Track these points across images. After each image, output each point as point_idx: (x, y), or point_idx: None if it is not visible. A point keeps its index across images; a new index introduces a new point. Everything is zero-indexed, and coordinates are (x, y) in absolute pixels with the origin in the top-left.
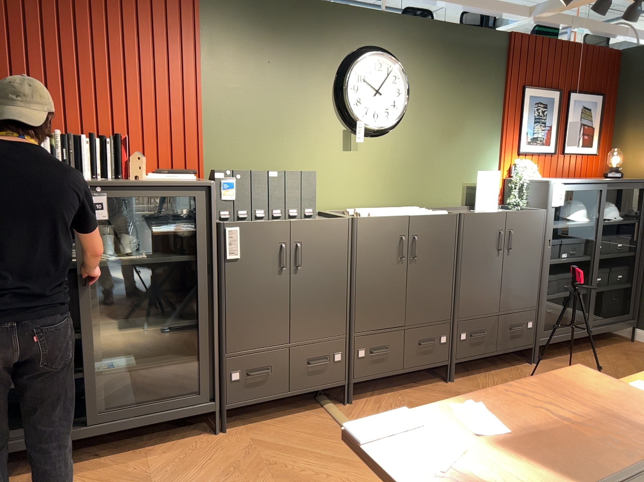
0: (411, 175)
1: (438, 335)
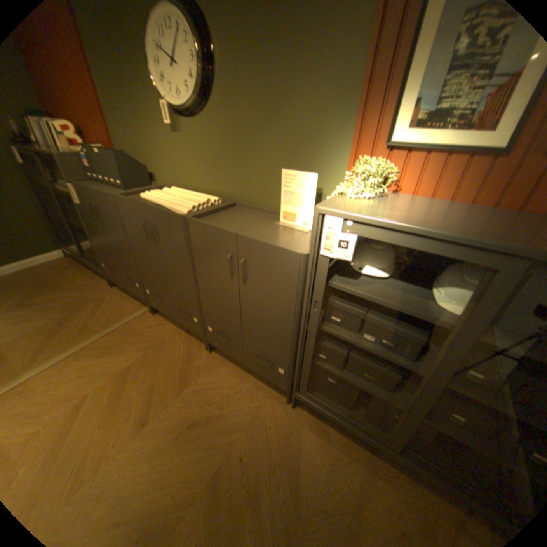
0: (227, 164)
1: (190, 313)
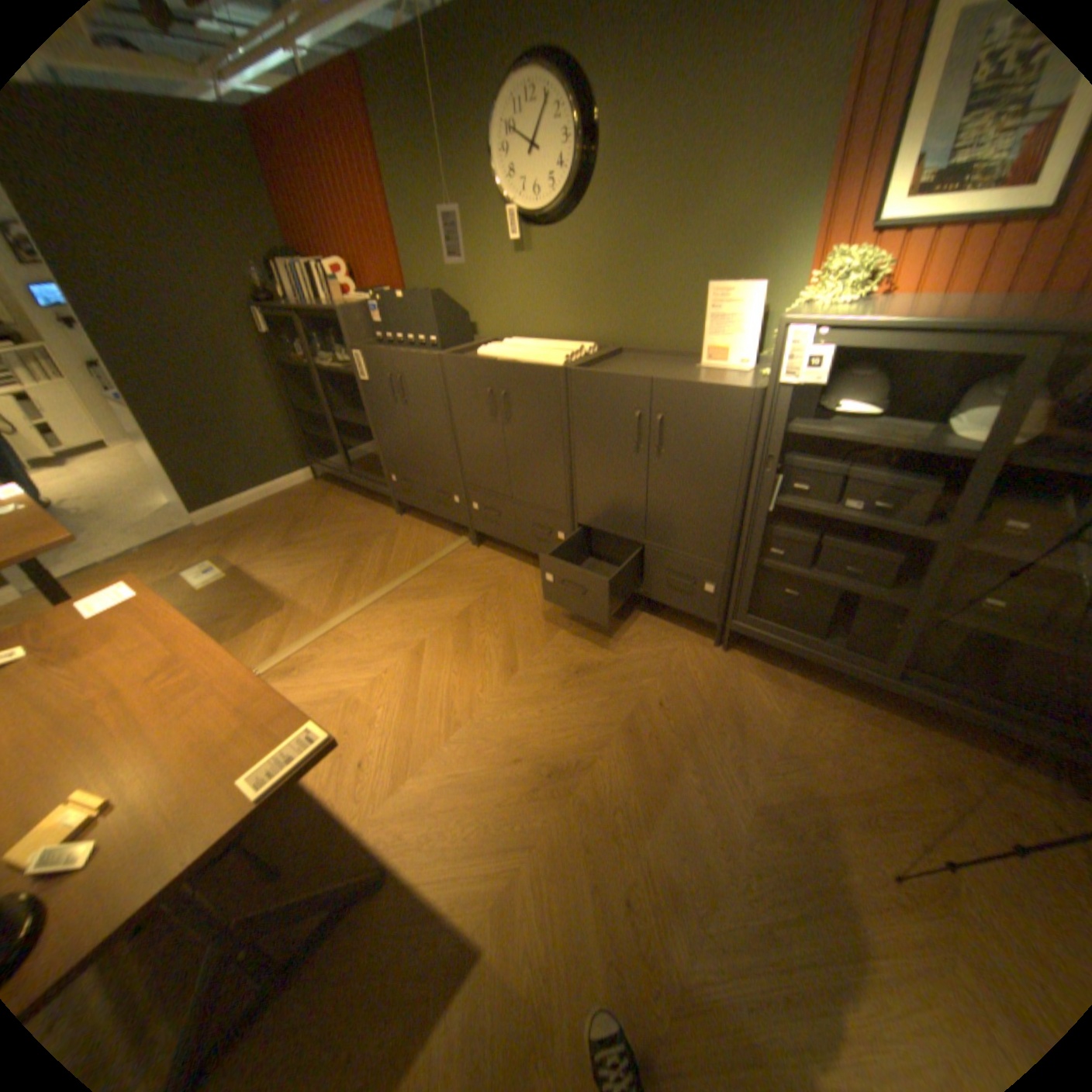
0: (610, 290)
1: (553, 527)
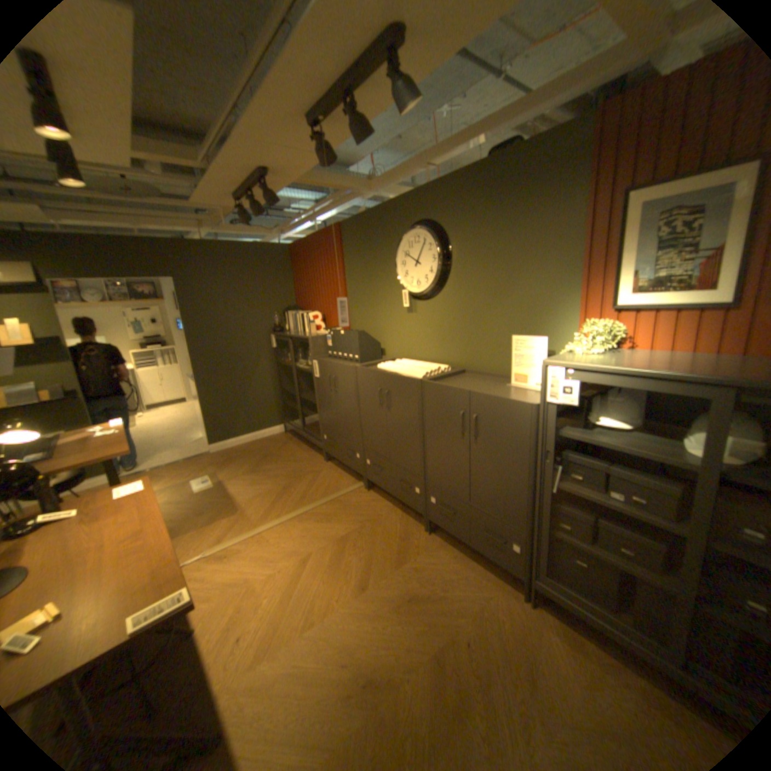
0: (458, 336)
1: (412, 483)
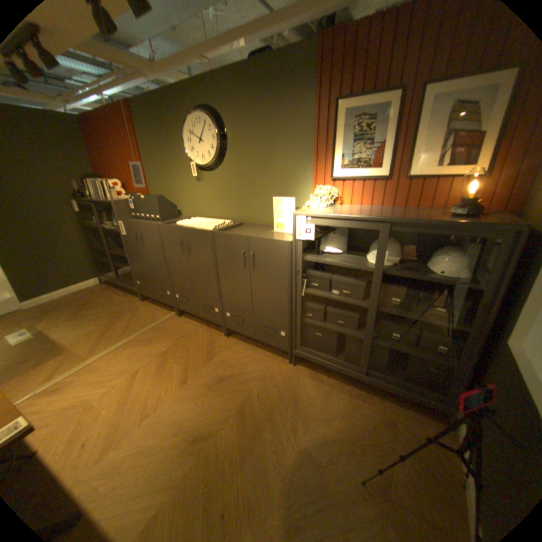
0: (237, 198)
1: (213, 305)
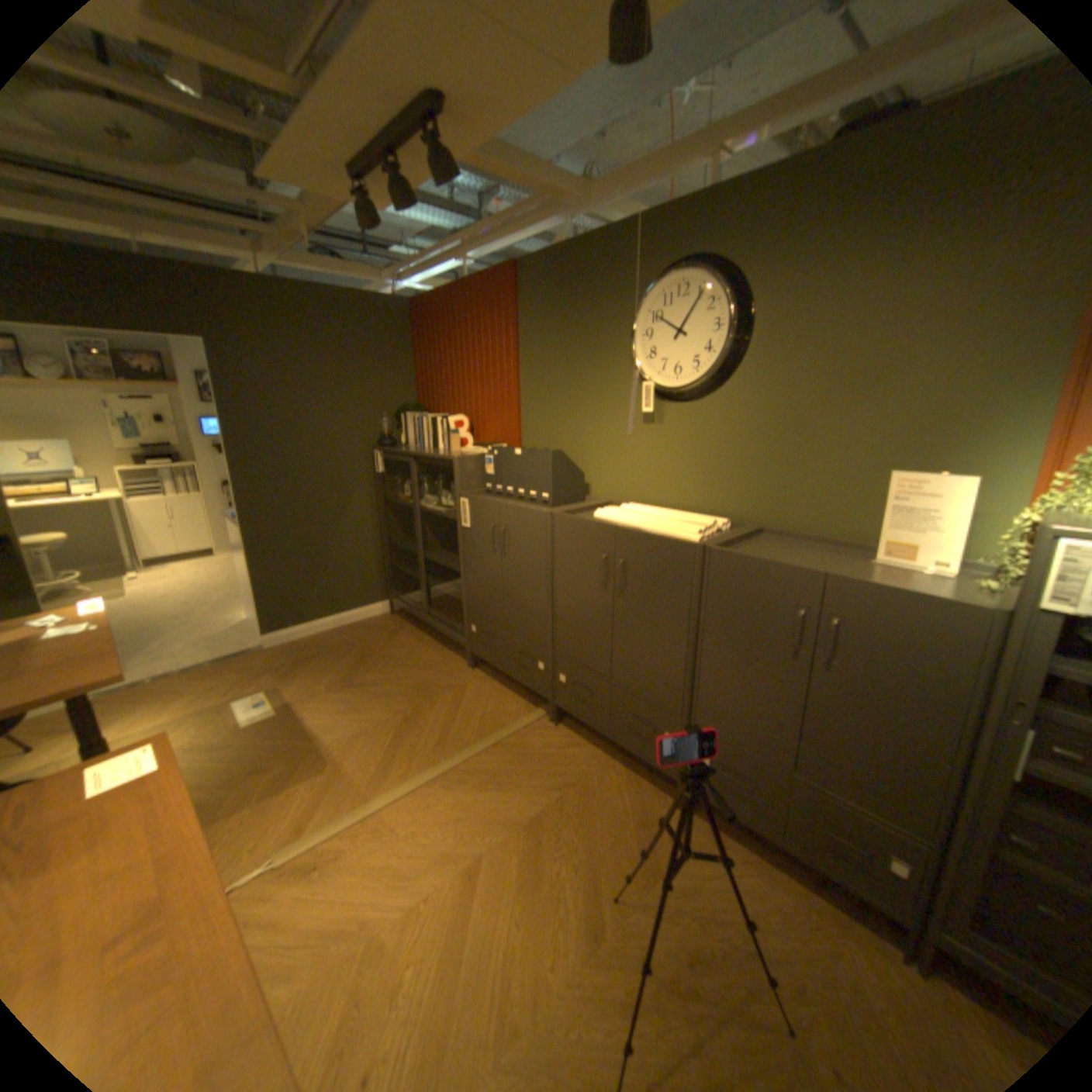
0: (752, 467)
1: (660, 725)
